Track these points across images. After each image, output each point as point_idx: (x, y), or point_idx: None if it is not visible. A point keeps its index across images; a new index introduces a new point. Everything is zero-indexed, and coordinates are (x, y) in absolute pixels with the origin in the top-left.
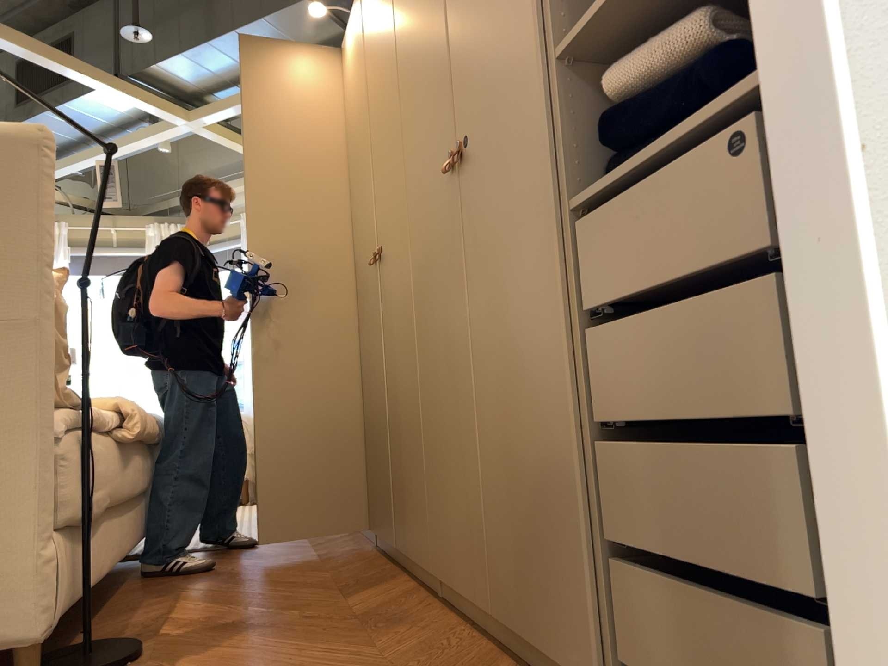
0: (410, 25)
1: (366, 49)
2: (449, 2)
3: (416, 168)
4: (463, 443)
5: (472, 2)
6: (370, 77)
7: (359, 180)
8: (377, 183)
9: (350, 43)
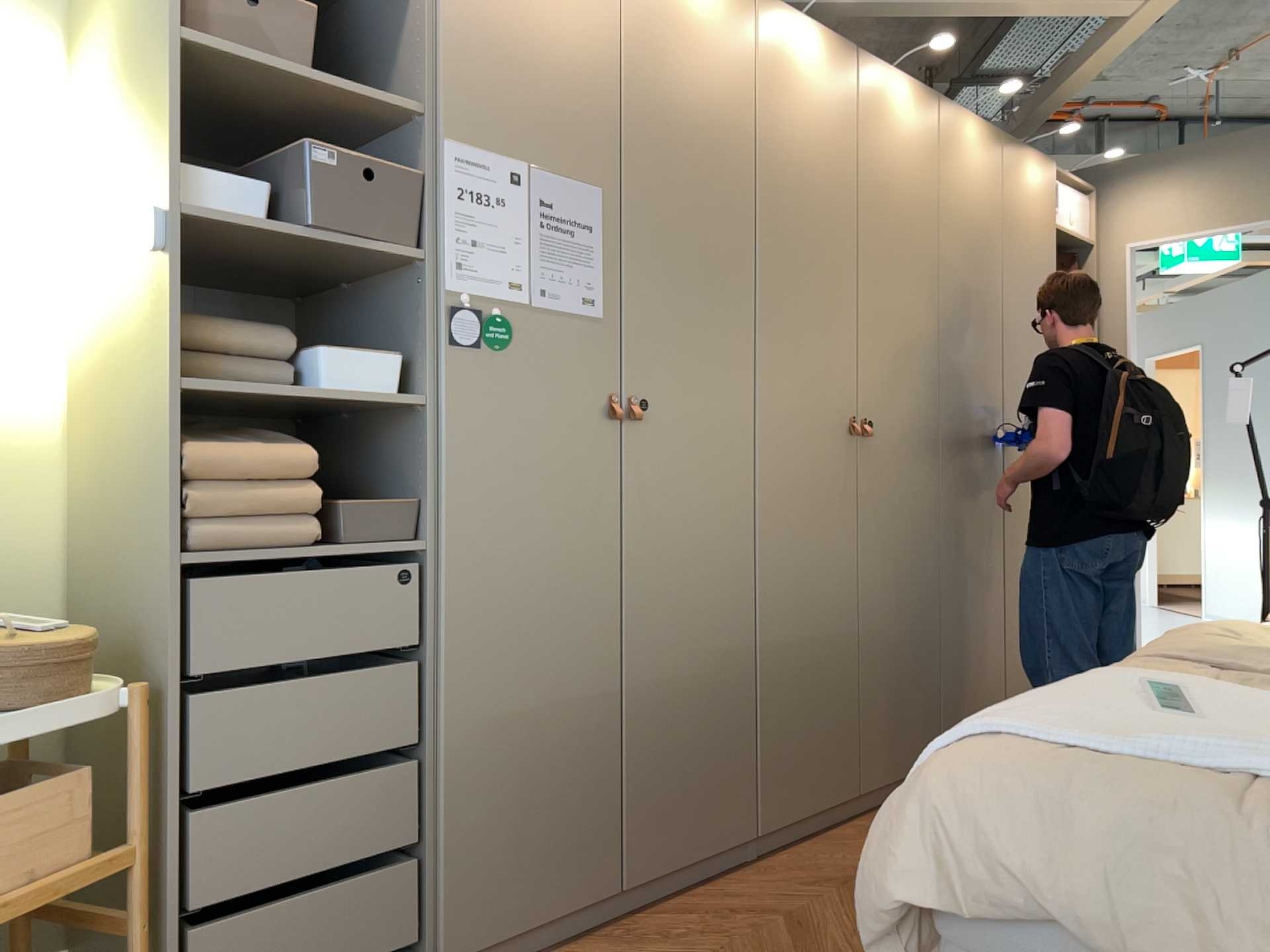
0: (957, 268)
1: (855, 137)
2: (1001, 322)
3: (951, 395)
4: (985, 631)
5: (1018, 352)
6: (863, 190)
7: (796, 268)
8: (863, 335)
9: (796, 40)
